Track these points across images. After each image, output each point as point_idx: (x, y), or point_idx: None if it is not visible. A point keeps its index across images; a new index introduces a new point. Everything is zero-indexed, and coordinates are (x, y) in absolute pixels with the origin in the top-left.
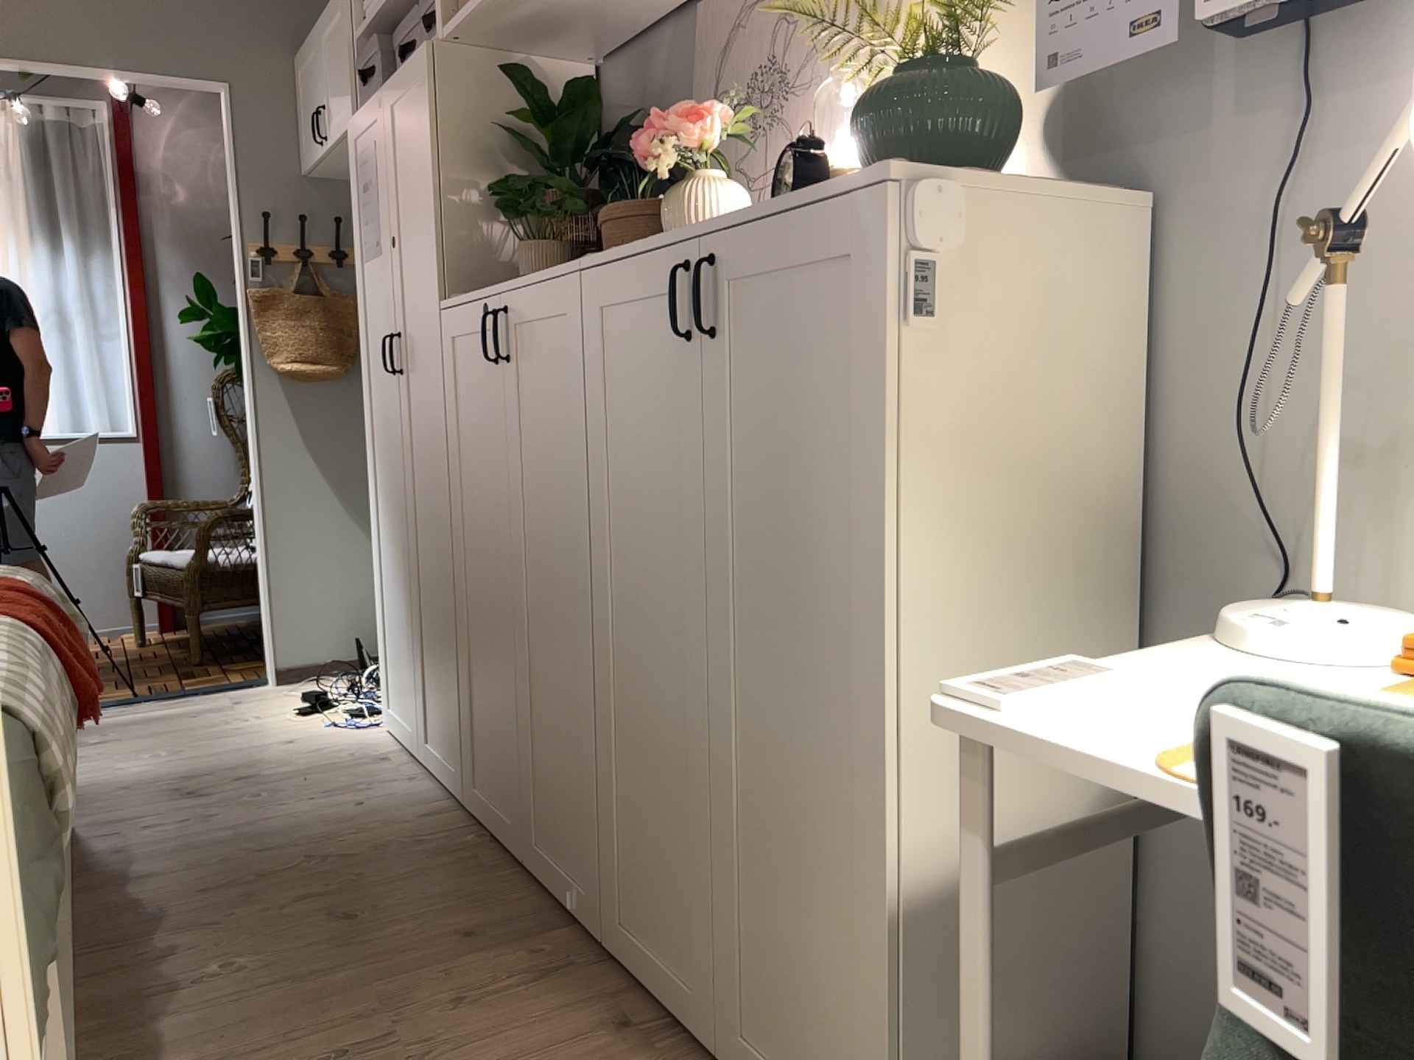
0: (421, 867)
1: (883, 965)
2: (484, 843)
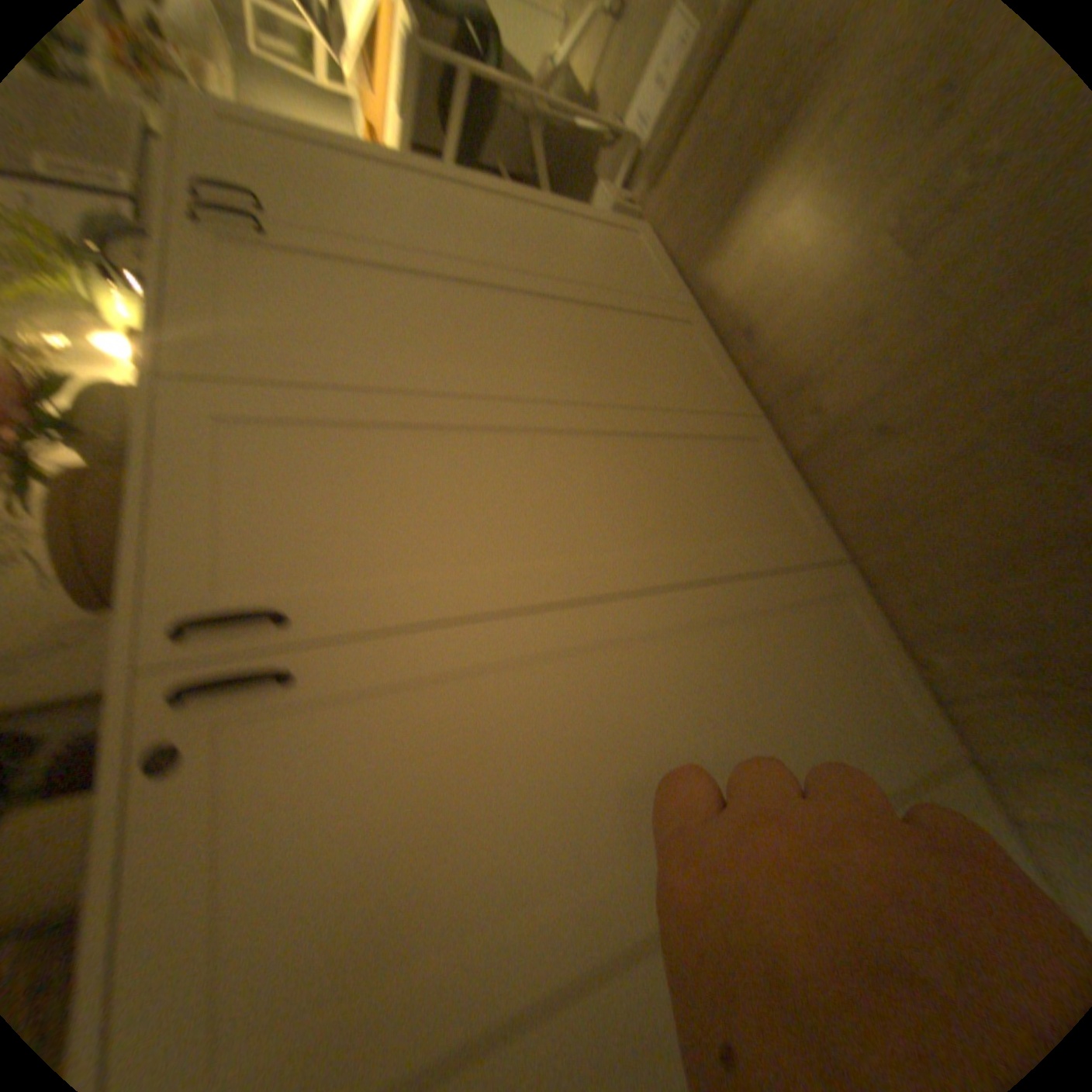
0: (993, 592)
1: (554, 190)
2: (916, 642)
